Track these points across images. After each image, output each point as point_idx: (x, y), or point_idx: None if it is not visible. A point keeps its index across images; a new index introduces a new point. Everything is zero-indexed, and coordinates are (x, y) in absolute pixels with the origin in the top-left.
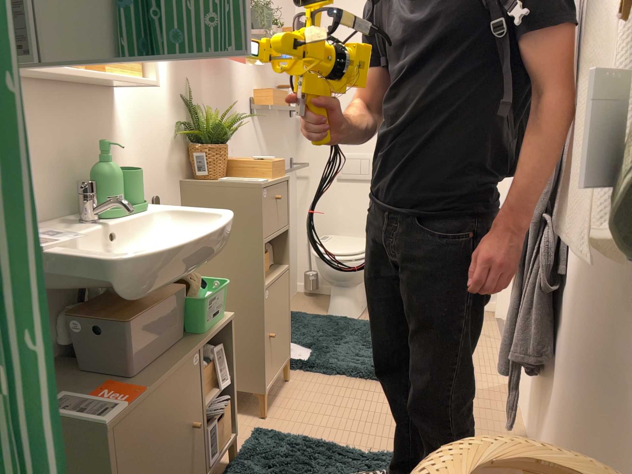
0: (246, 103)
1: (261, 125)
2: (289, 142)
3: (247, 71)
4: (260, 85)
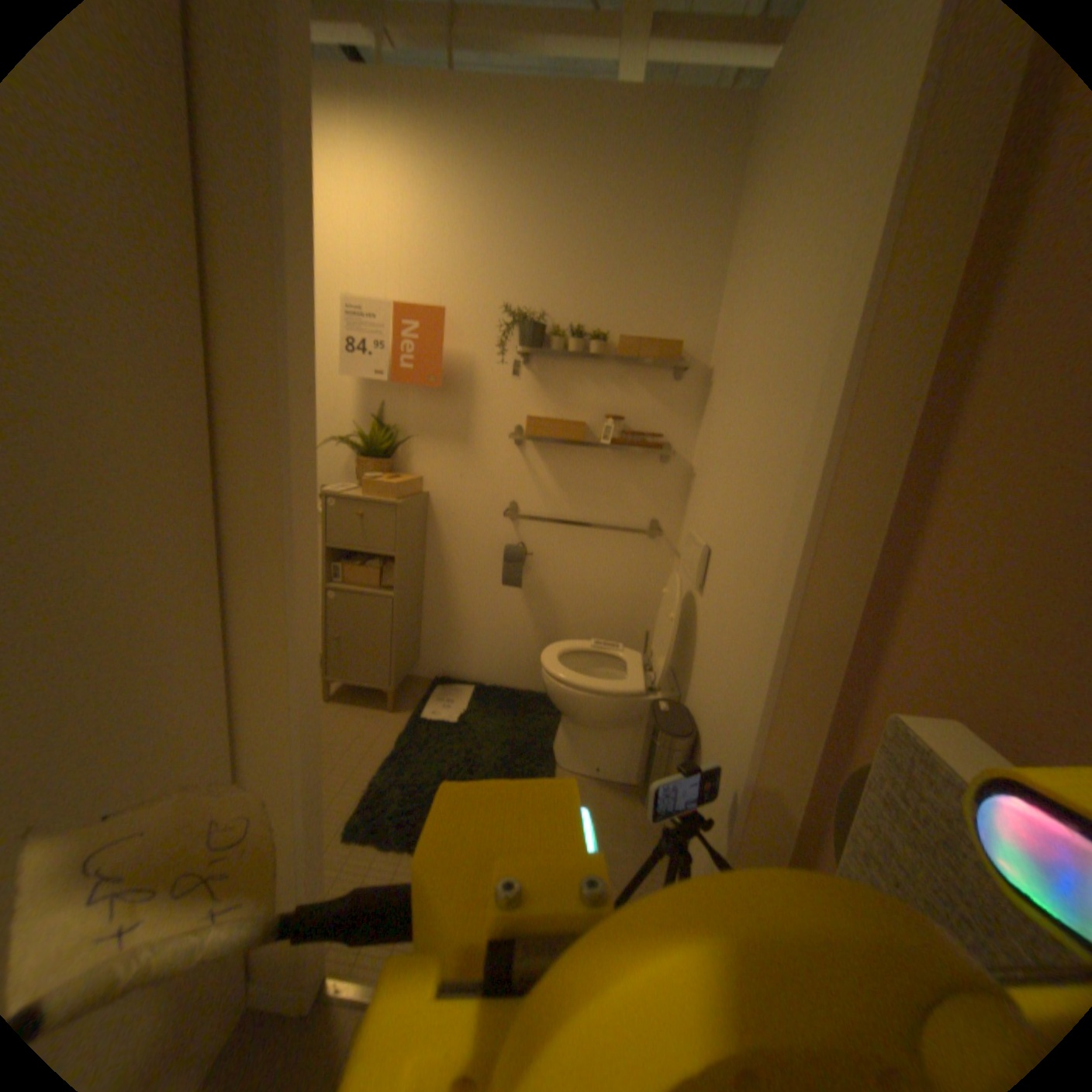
0: (504, 428)
1: (546, 456)
2: (649, 492)
3: (514, 392)
4: (551, 408)
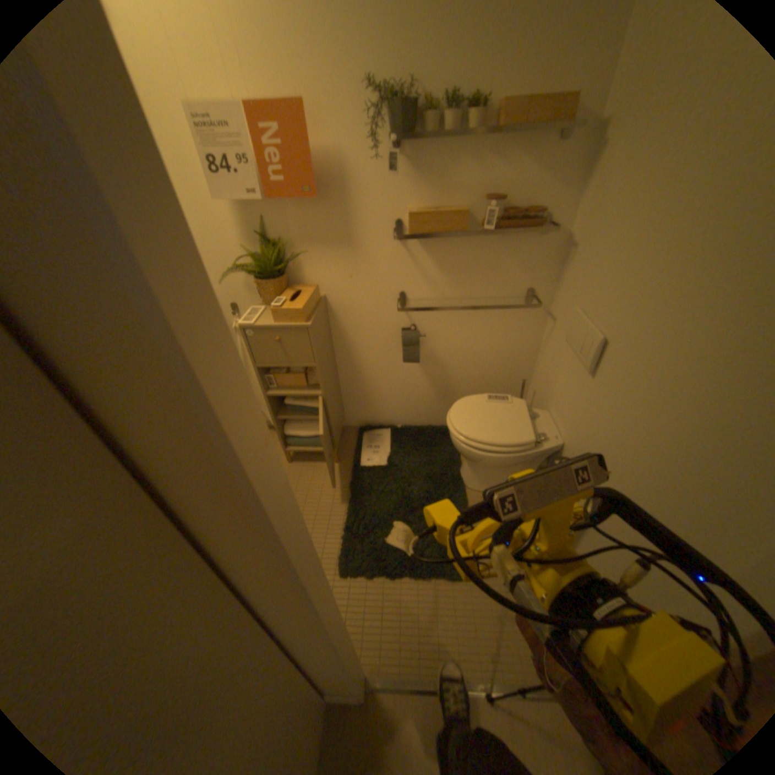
0: (383, 227)
1: (427, 249)
2: (525, 267)
3: (389, 187)
4: (428, 199)
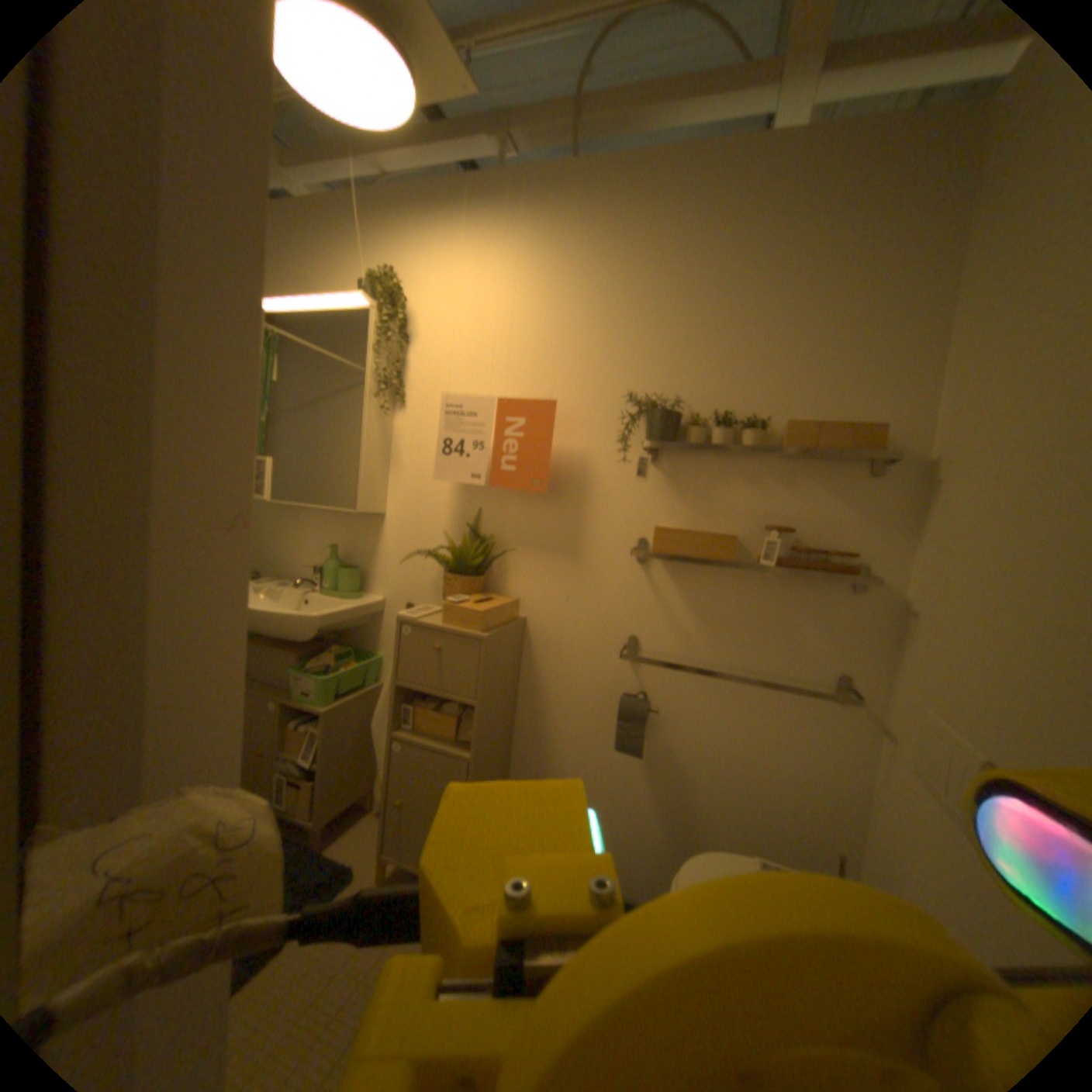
0: (621, 542)
1: (678, 580)
2: (834, 637)
3: (637, 498)
4: (686, 518)
